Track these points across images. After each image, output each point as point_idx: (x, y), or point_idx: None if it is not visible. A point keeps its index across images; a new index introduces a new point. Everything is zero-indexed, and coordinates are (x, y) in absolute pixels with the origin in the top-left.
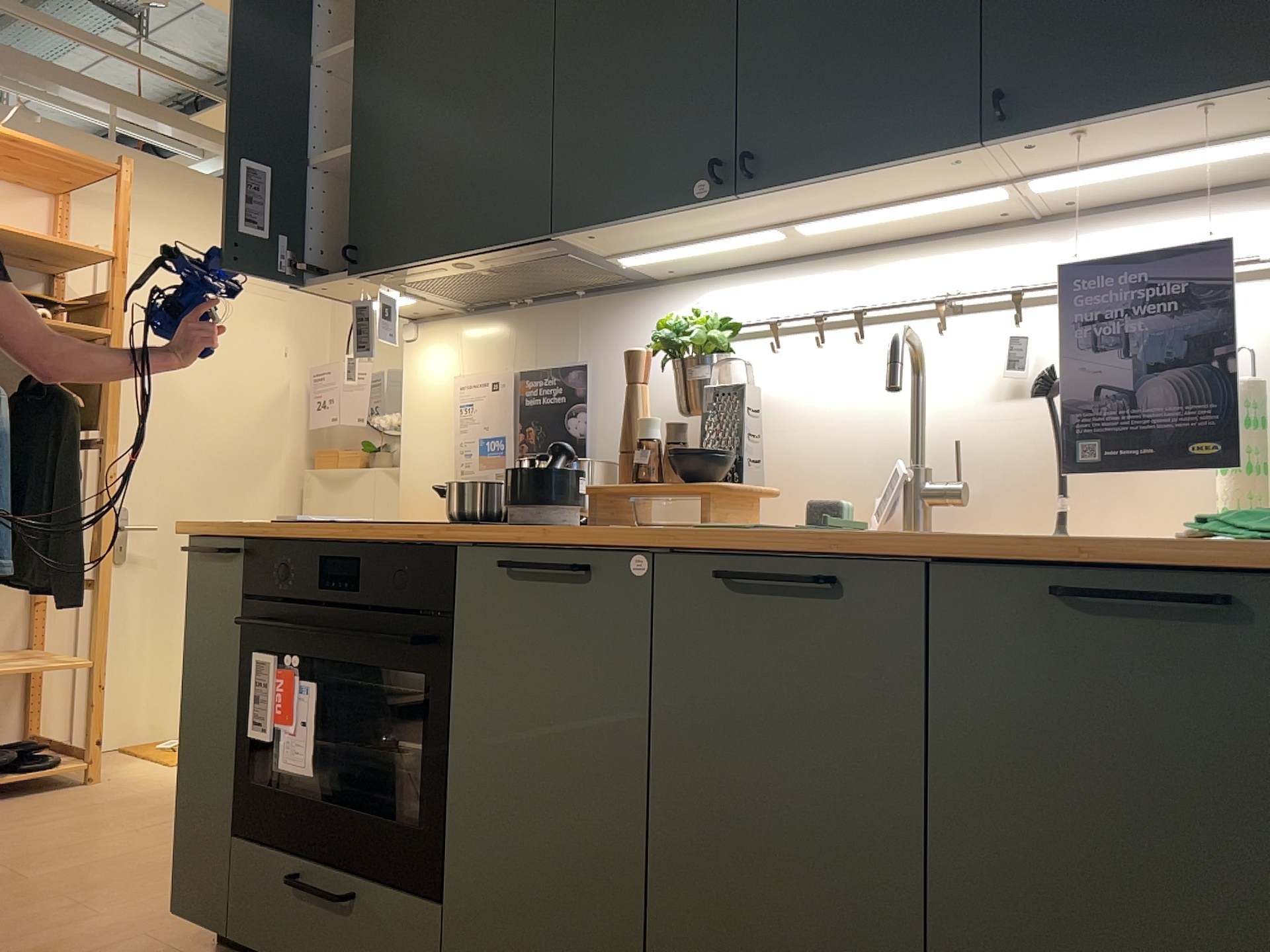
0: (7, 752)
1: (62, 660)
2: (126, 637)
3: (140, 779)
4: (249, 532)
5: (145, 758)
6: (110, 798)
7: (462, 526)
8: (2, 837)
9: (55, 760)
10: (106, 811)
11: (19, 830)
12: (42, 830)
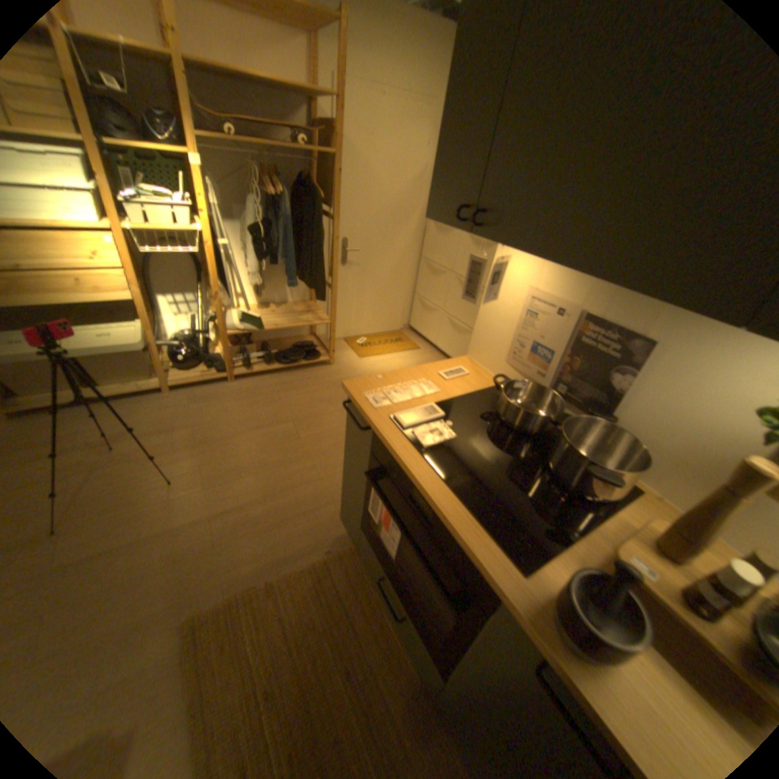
0: (301, 352)
1: (319, 319)
2: (346, 297)
3: (348, 366)
4: (375, 422)
5: (351, 350)
6: (336, 380)
7: (513, 569)
8: (297, 401)
9: (318, 356)
10: (333, 390)
11: (303, 396)
12: (310, 399)
